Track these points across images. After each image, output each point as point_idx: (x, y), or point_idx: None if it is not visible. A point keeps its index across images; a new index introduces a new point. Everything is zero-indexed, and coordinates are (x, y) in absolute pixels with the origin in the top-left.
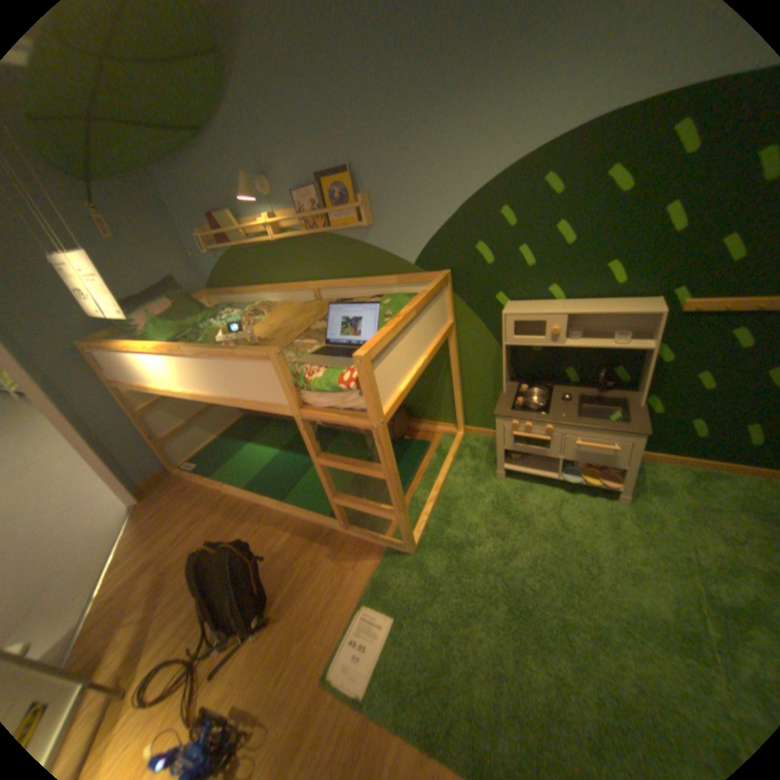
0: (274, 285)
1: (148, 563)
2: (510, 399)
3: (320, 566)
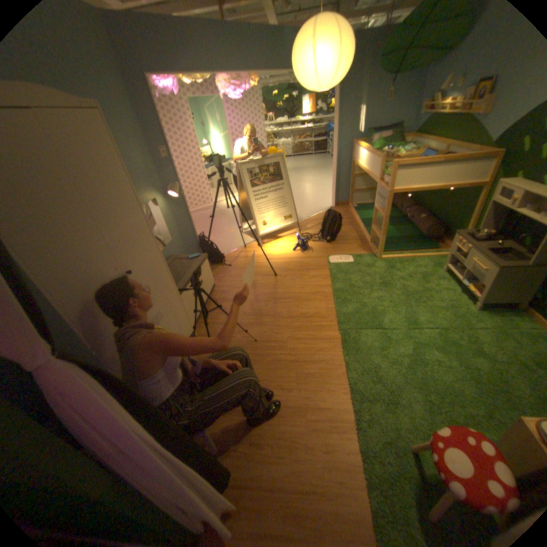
0: (437, 138)
1: (322, 219)
2: (476, 232)
3: (353, 245)
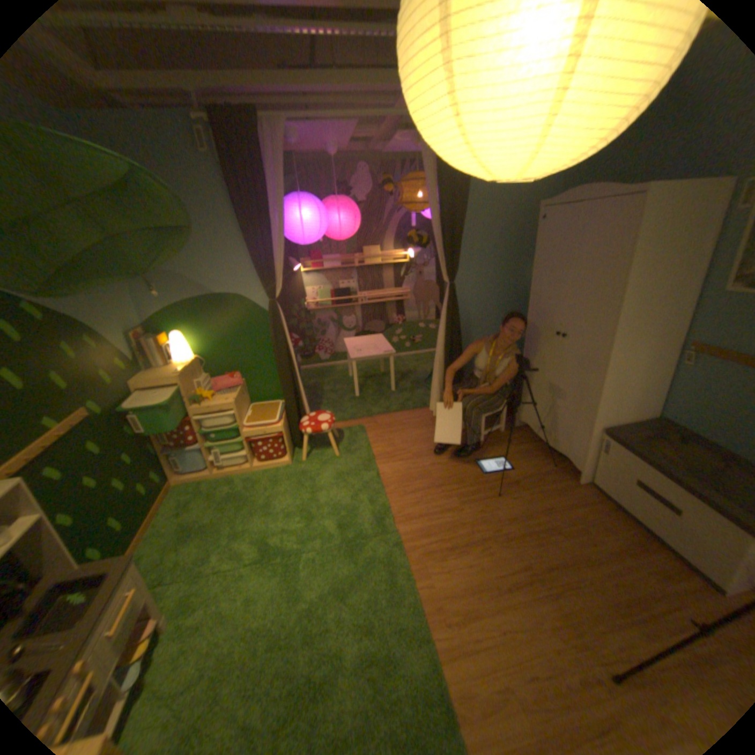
0: None
1: None
2: None
3: None
